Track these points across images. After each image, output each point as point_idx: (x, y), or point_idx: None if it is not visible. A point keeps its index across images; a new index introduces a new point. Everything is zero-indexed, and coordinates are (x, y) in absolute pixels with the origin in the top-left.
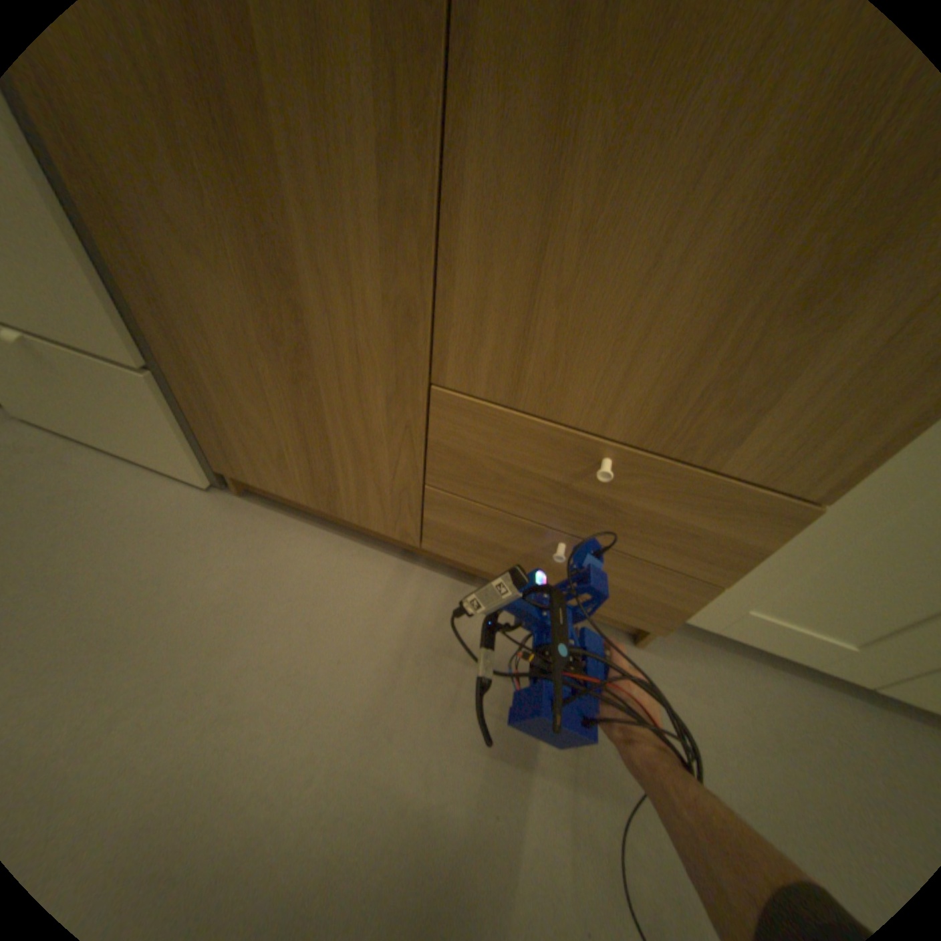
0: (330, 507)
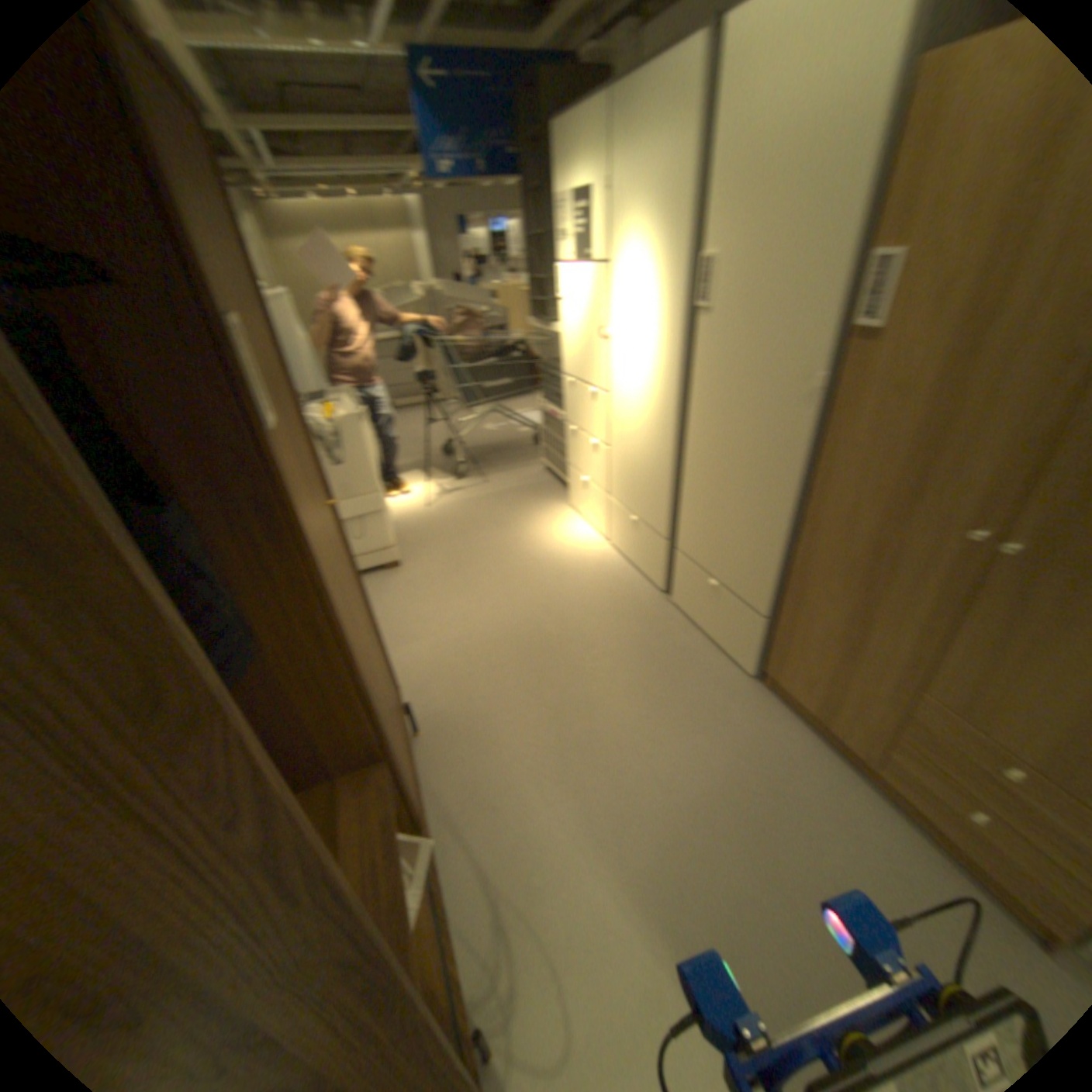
0: (829, 722)
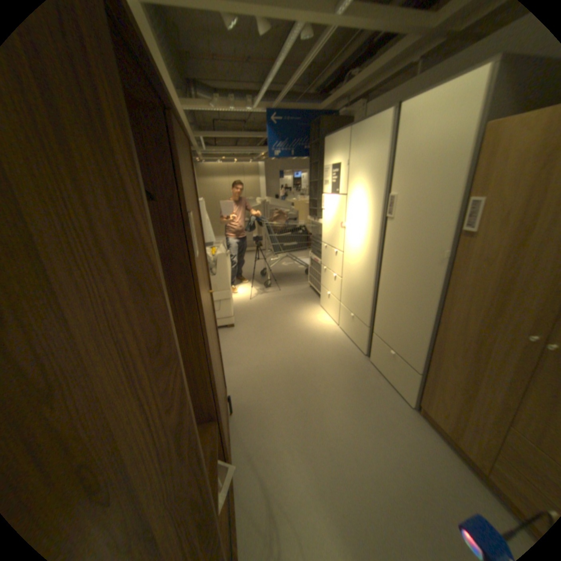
0: (457, 440)
